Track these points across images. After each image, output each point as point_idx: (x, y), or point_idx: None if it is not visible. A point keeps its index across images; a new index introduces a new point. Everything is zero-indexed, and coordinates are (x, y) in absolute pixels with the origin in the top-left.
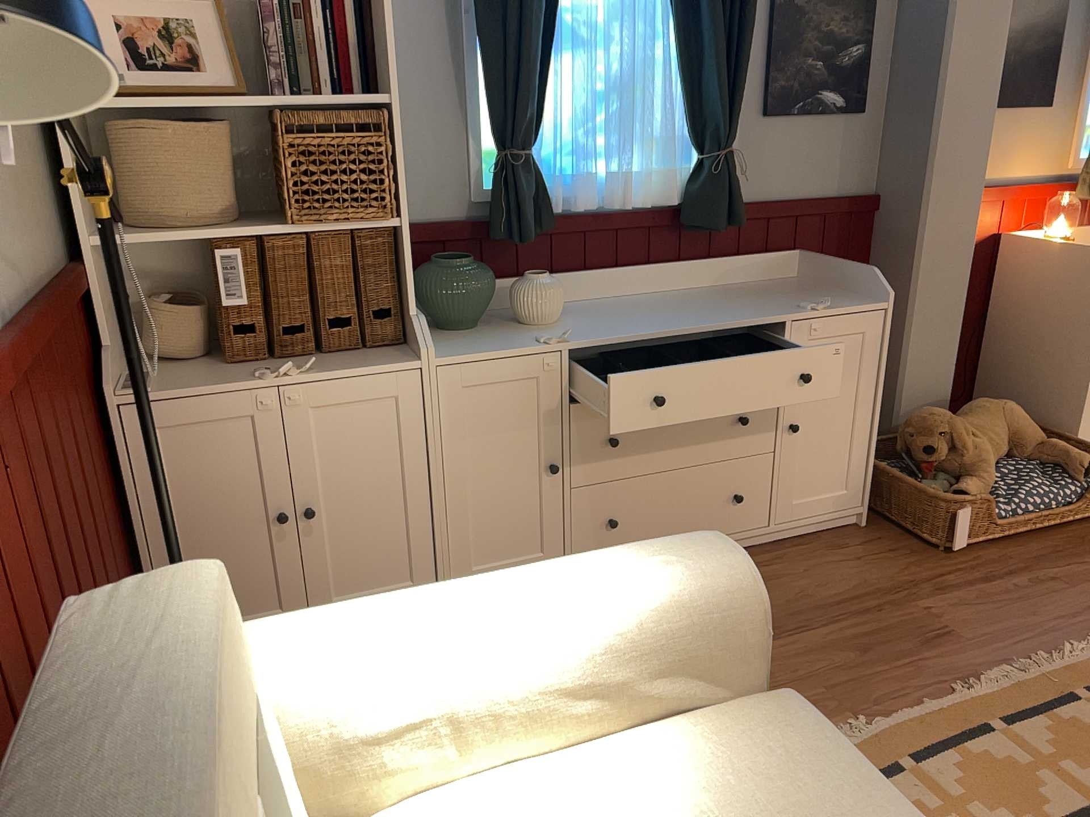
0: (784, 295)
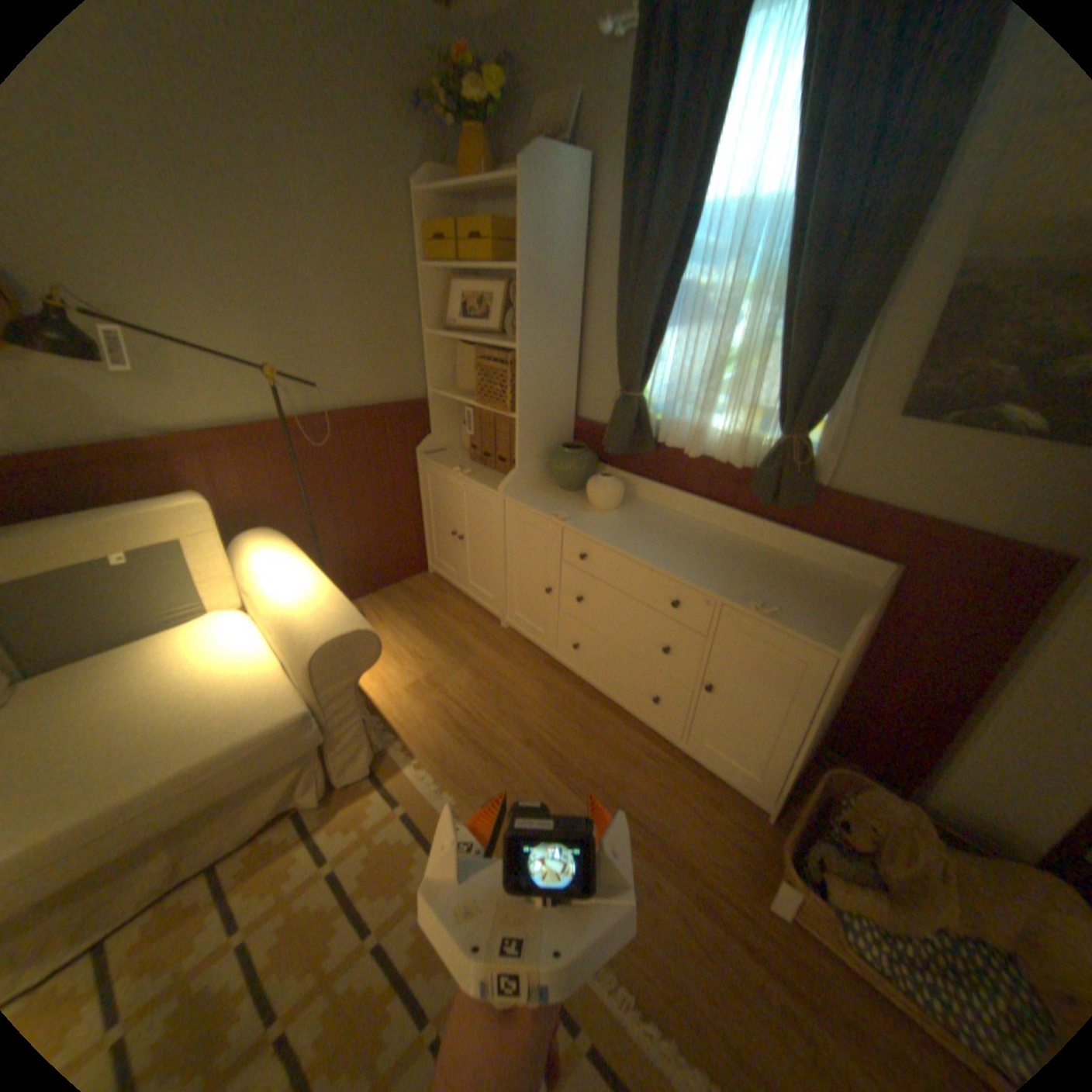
0: (803, 587)
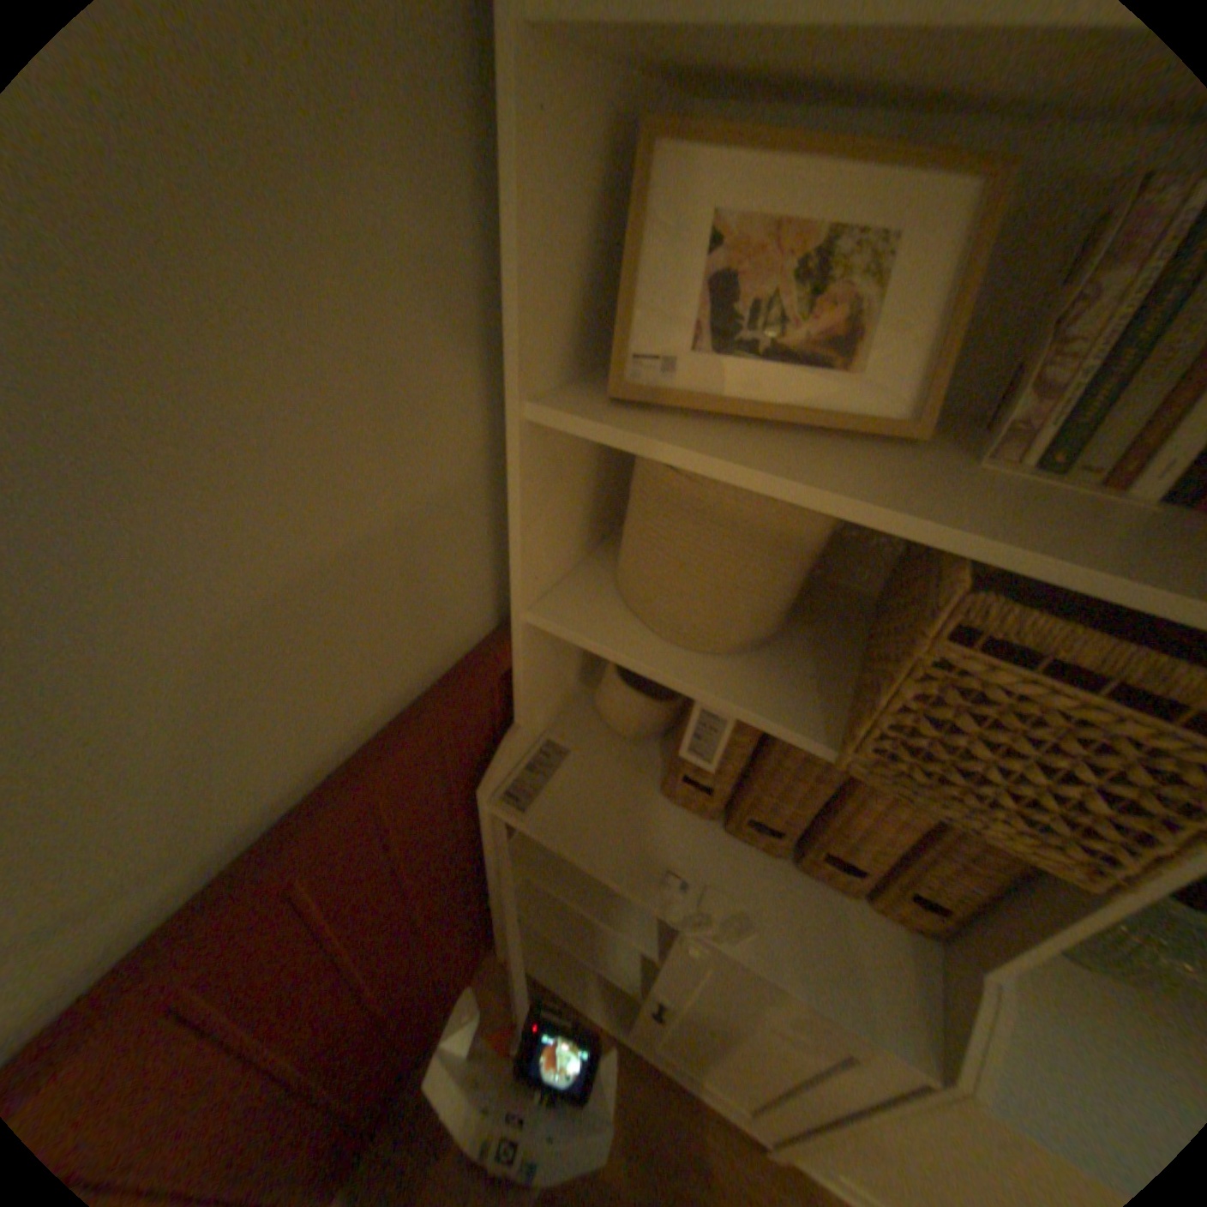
0: None
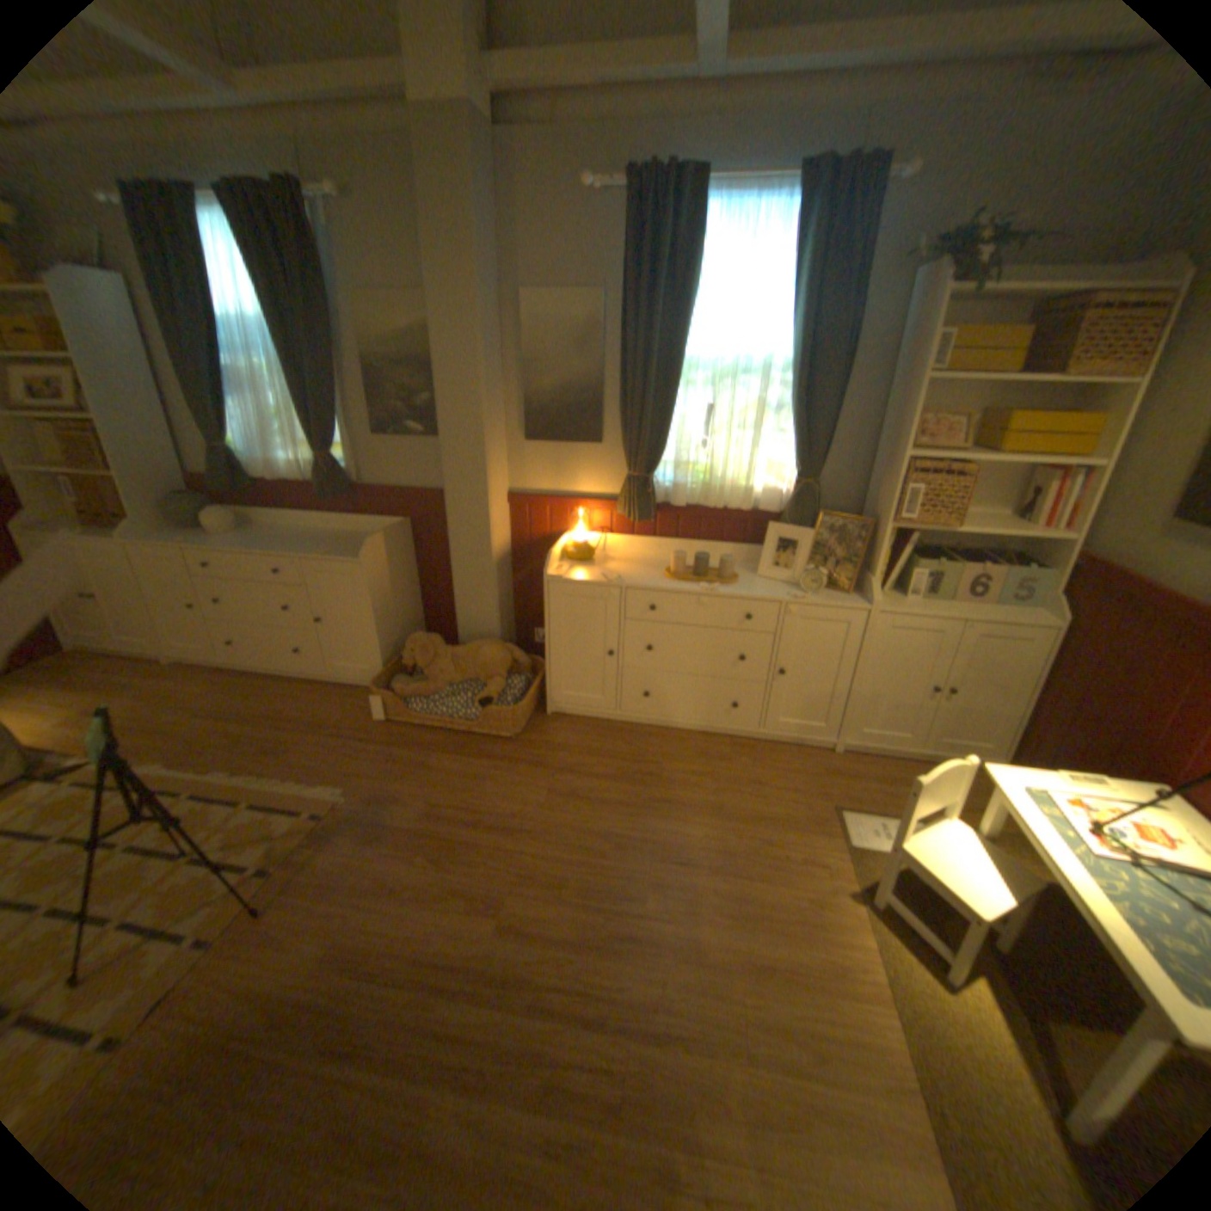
0: (354, 544)
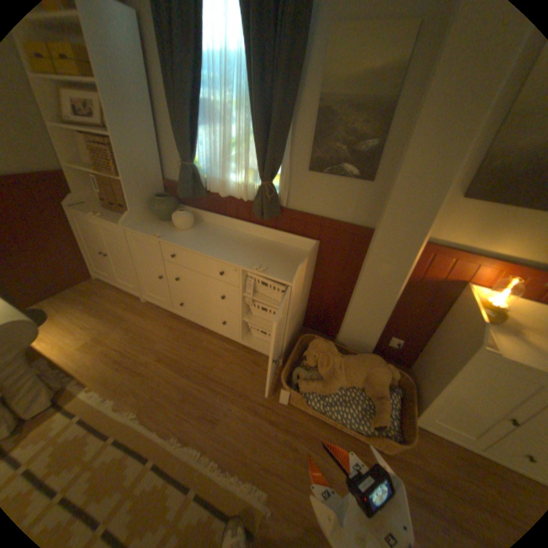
0: (279, 256)
